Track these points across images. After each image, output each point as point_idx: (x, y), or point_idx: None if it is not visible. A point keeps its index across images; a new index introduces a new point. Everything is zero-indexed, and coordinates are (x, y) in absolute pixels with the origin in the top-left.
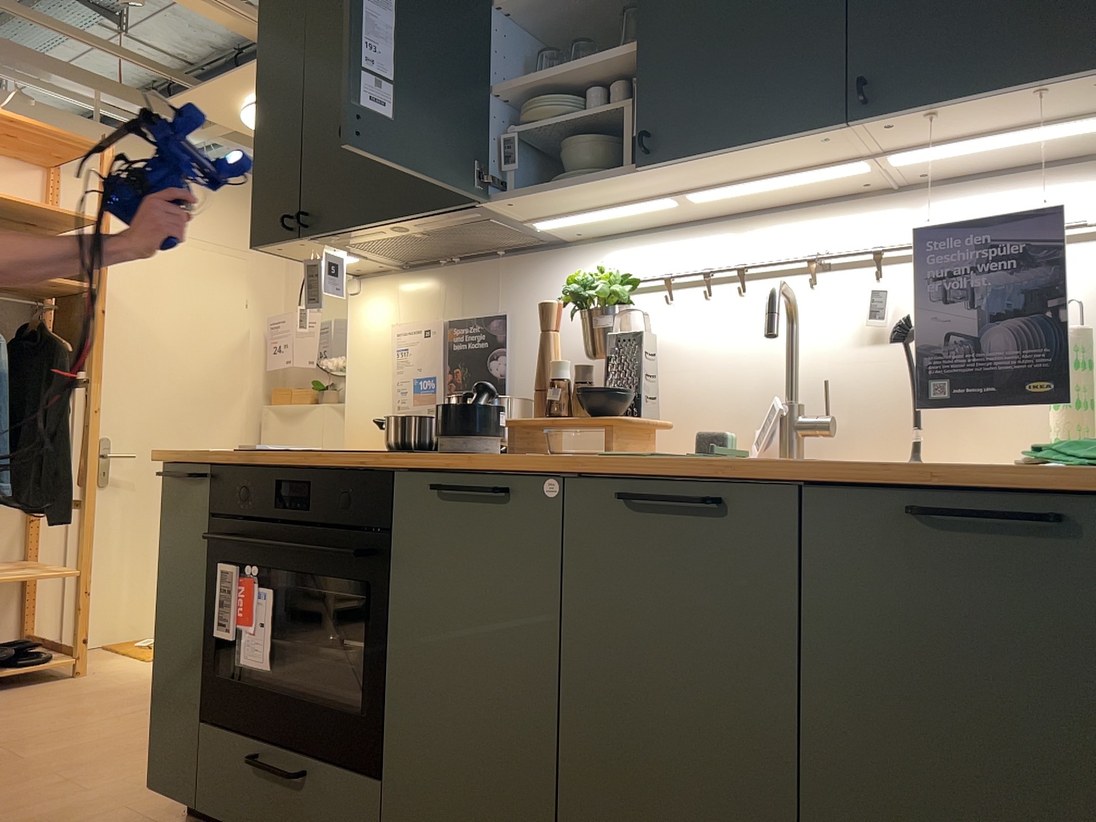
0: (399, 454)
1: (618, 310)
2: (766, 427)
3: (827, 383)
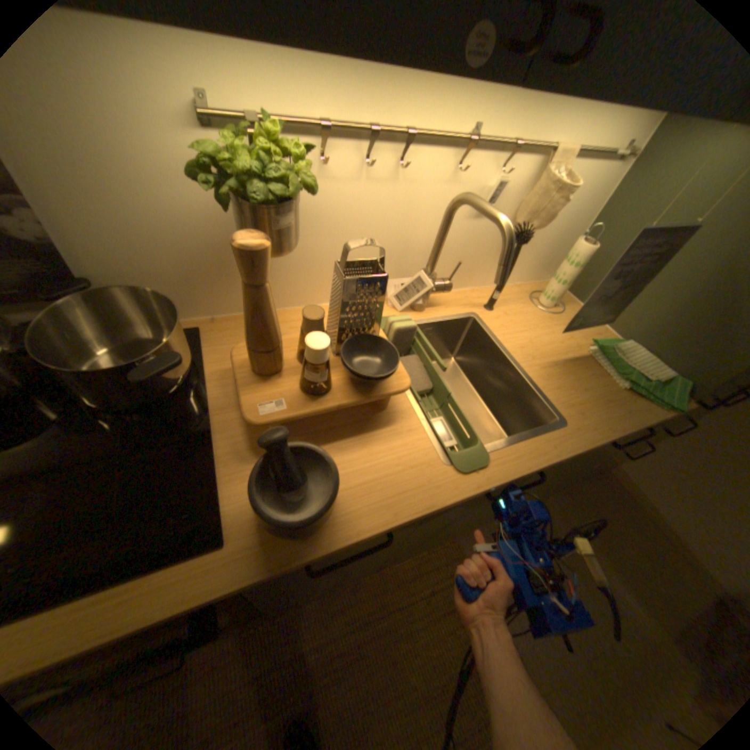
0: (203, 562)
1: (293, 198)
2: (407, 290)
3: (461, 264)
